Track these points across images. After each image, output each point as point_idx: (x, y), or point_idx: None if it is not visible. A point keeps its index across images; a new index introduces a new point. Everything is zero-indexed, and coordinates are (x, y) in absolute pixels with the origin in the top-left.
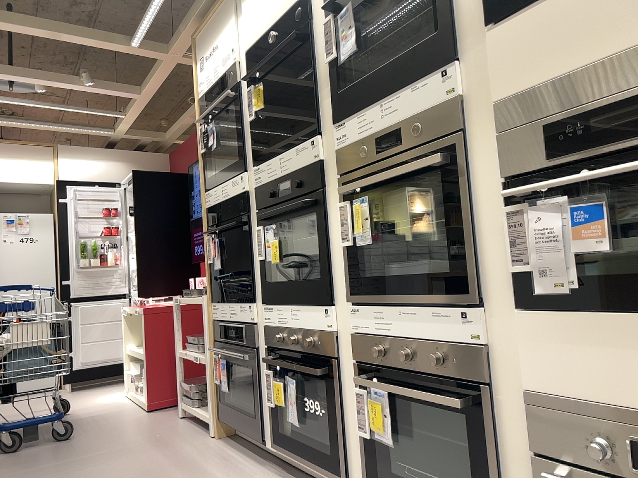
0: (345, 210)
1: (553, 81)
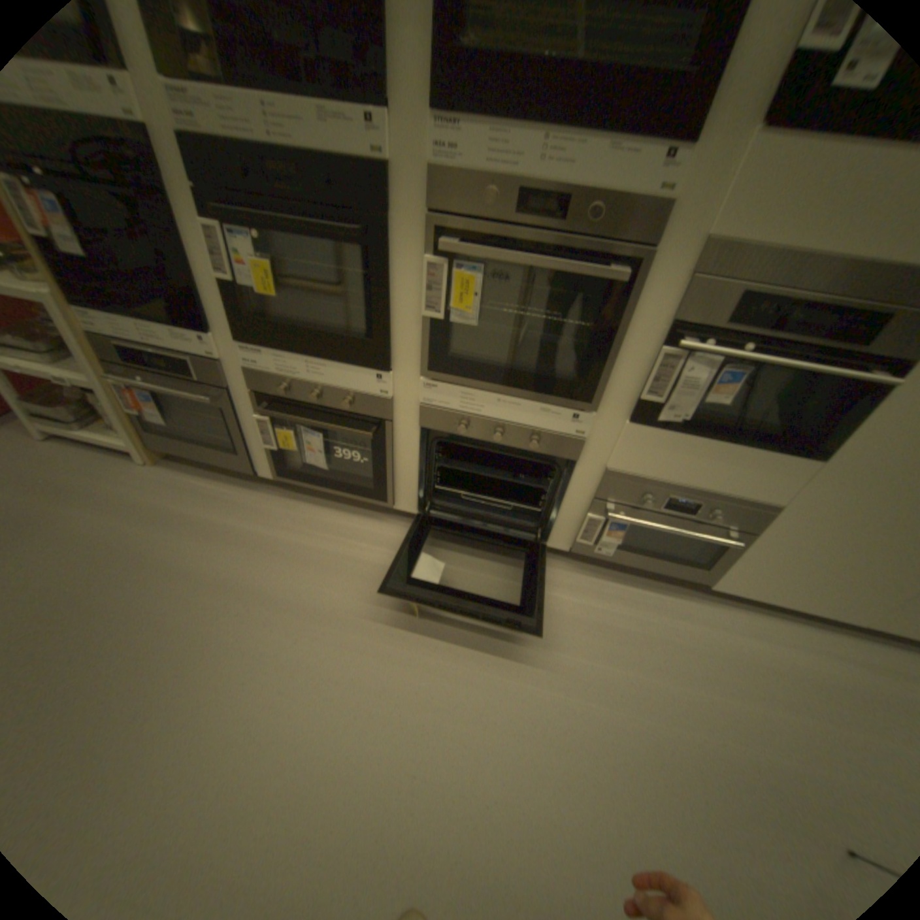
0: (439, 275)
1: (779, 250)
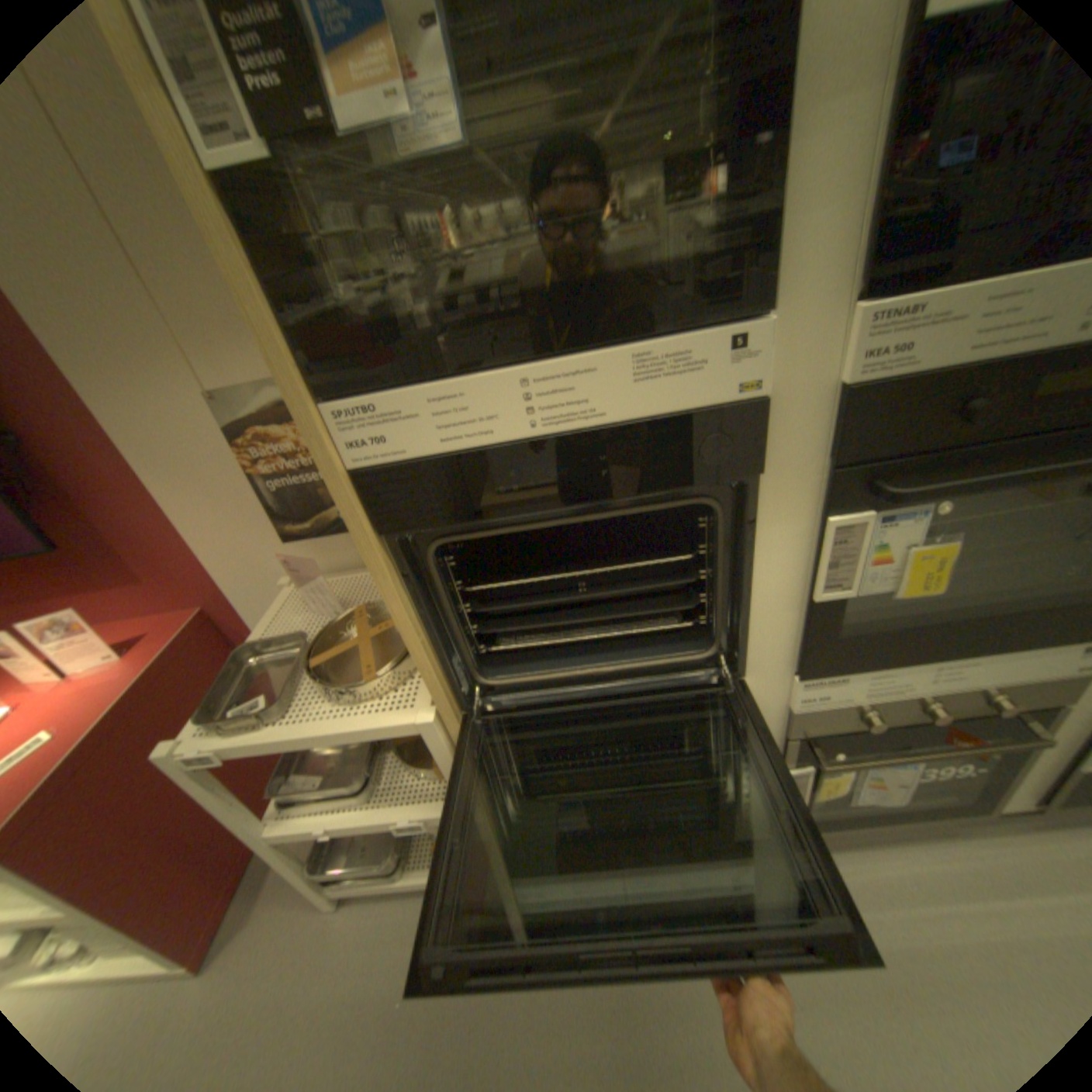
0: None
1: None
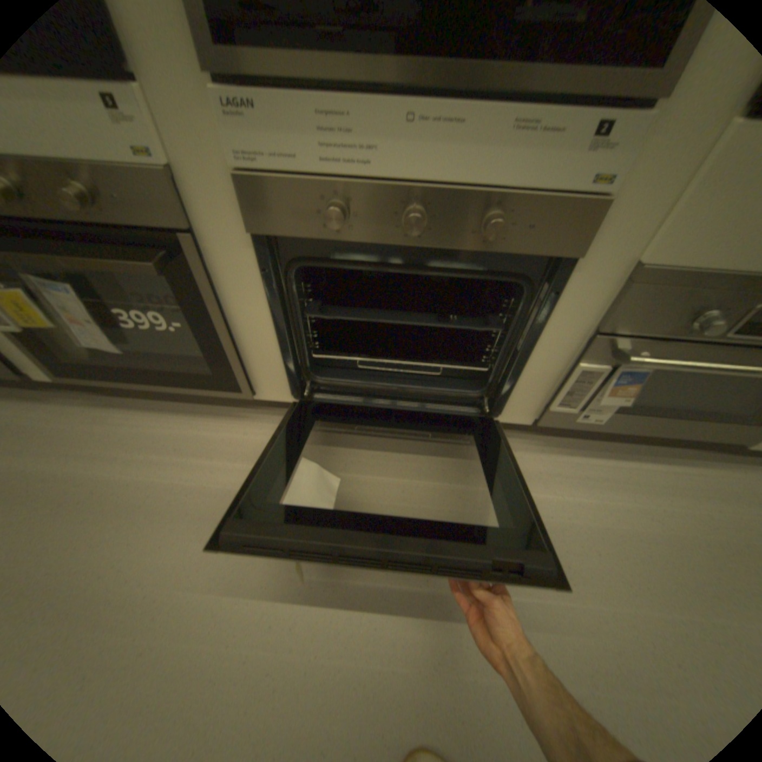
0: None
1: None
